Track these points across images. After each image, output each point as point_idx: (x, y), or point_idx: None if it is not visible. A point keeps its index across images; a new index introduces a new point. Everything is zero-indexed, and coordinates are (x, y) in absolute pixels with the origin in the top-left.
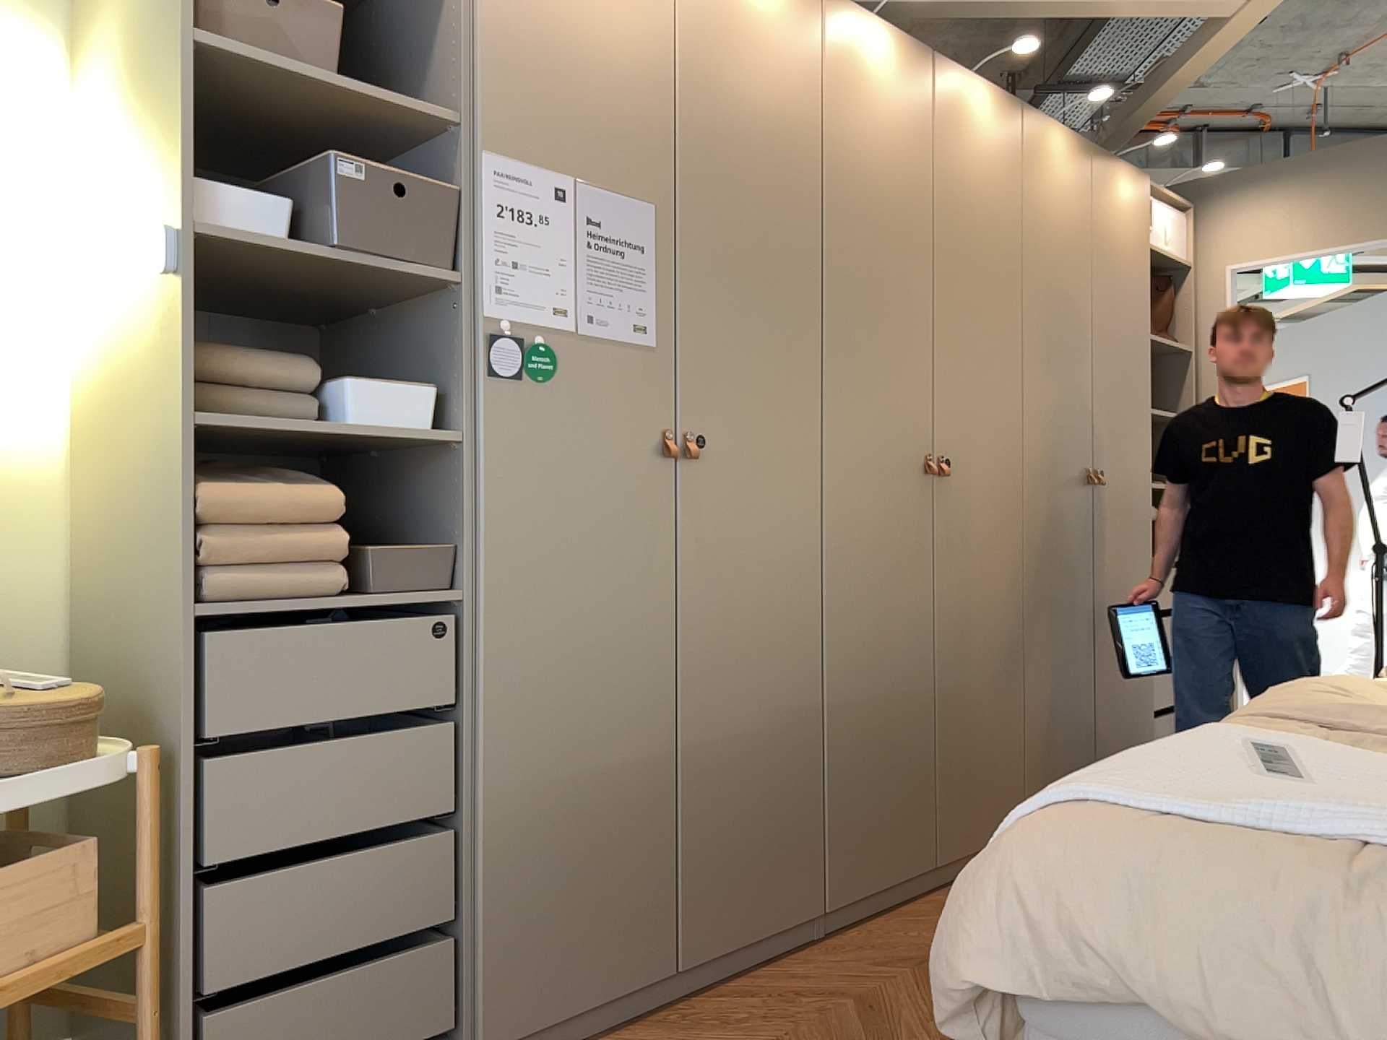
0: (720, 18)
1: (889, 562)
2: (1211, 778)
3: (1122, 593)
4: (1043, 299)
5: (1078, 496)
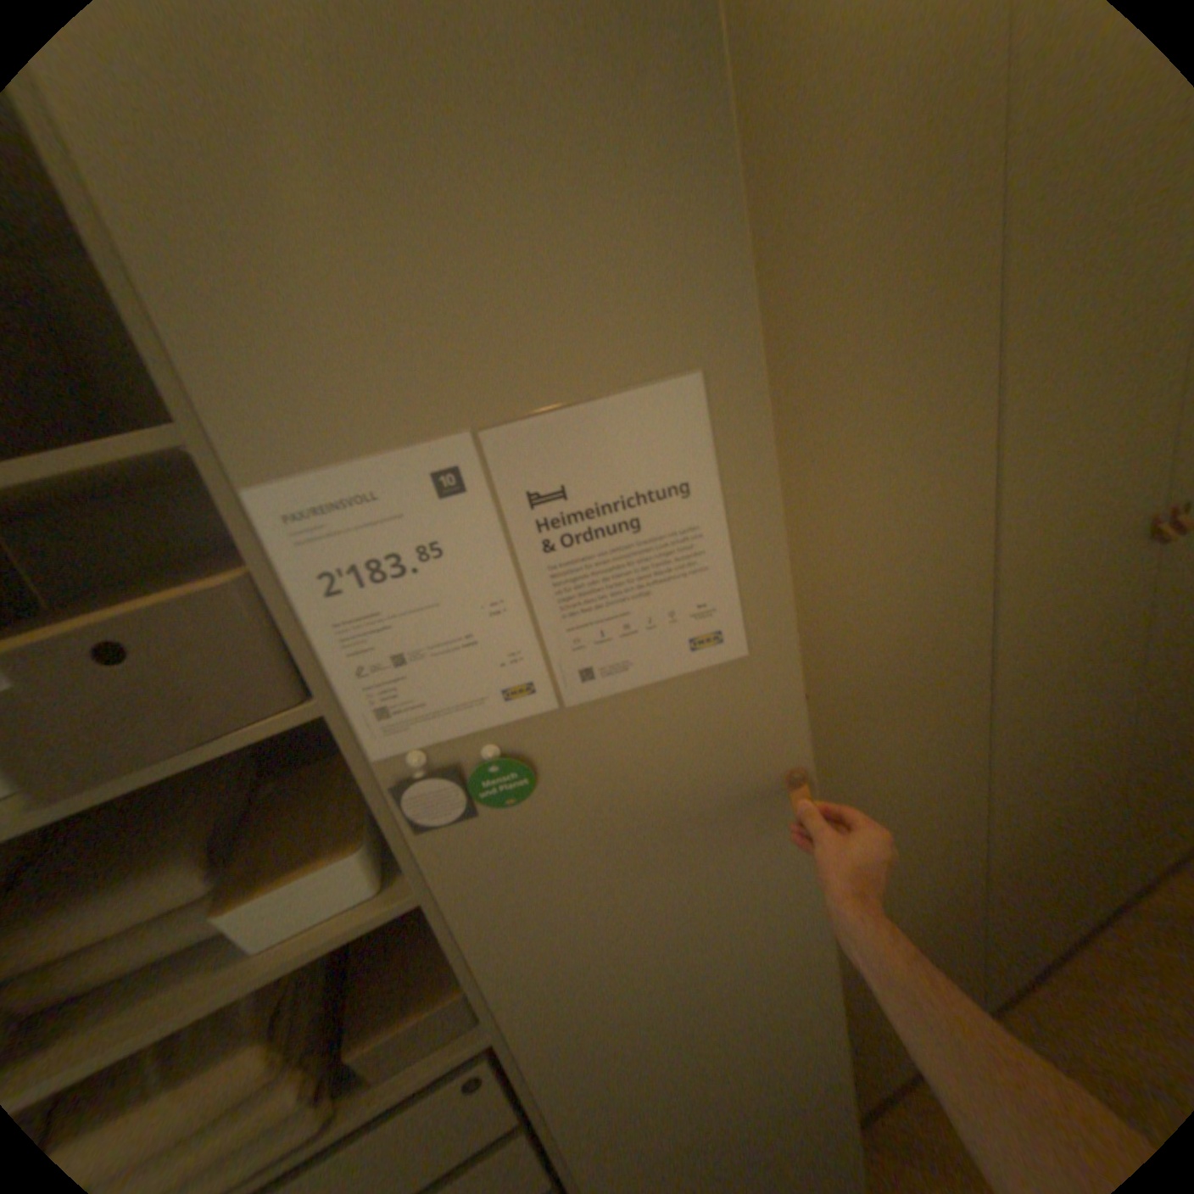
0: None
1: (1097, 672)
2: None
3: None
4: None
5: None
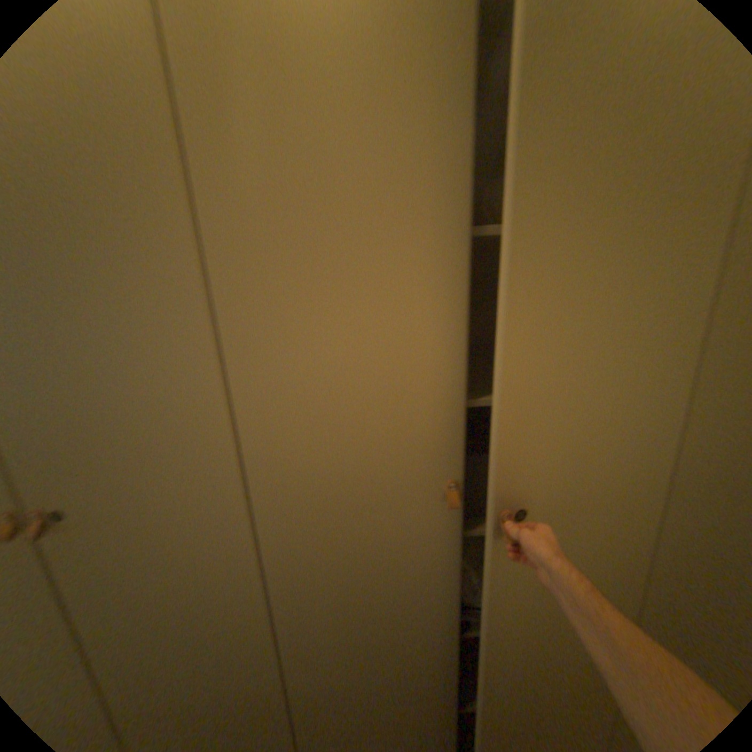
0: None
1: (392, 589)
2: None
3: None
4: None
5: None
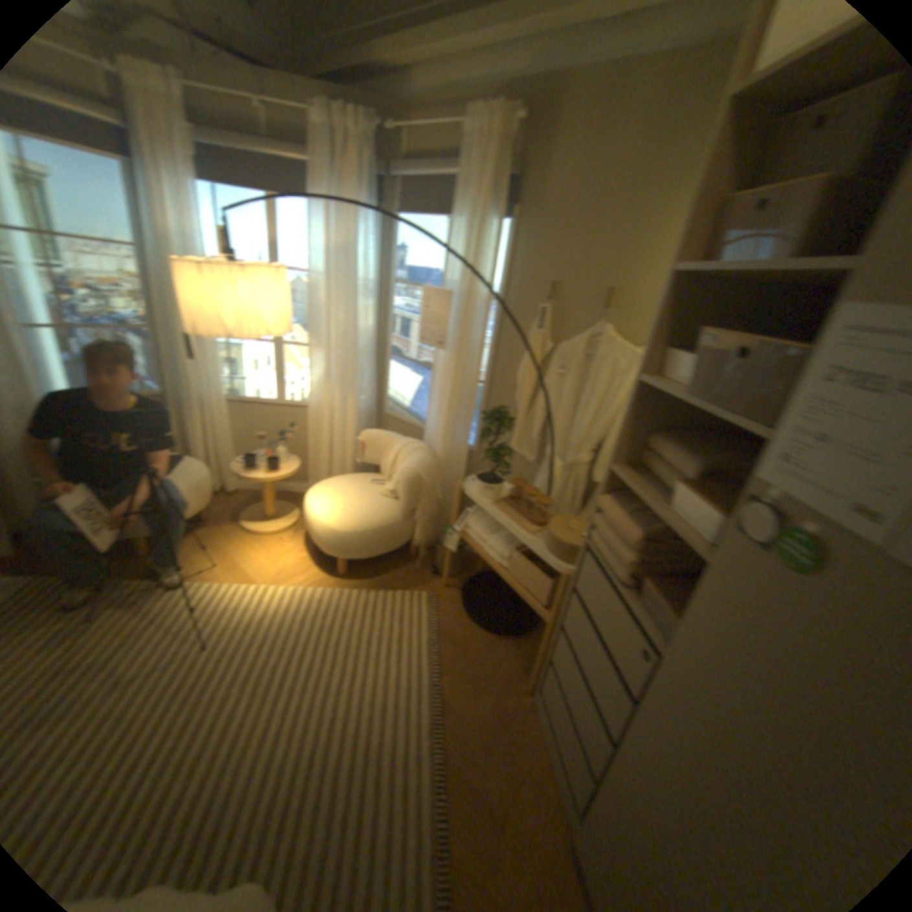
0: None
1: None
2: None
3: None
4: None
5: None
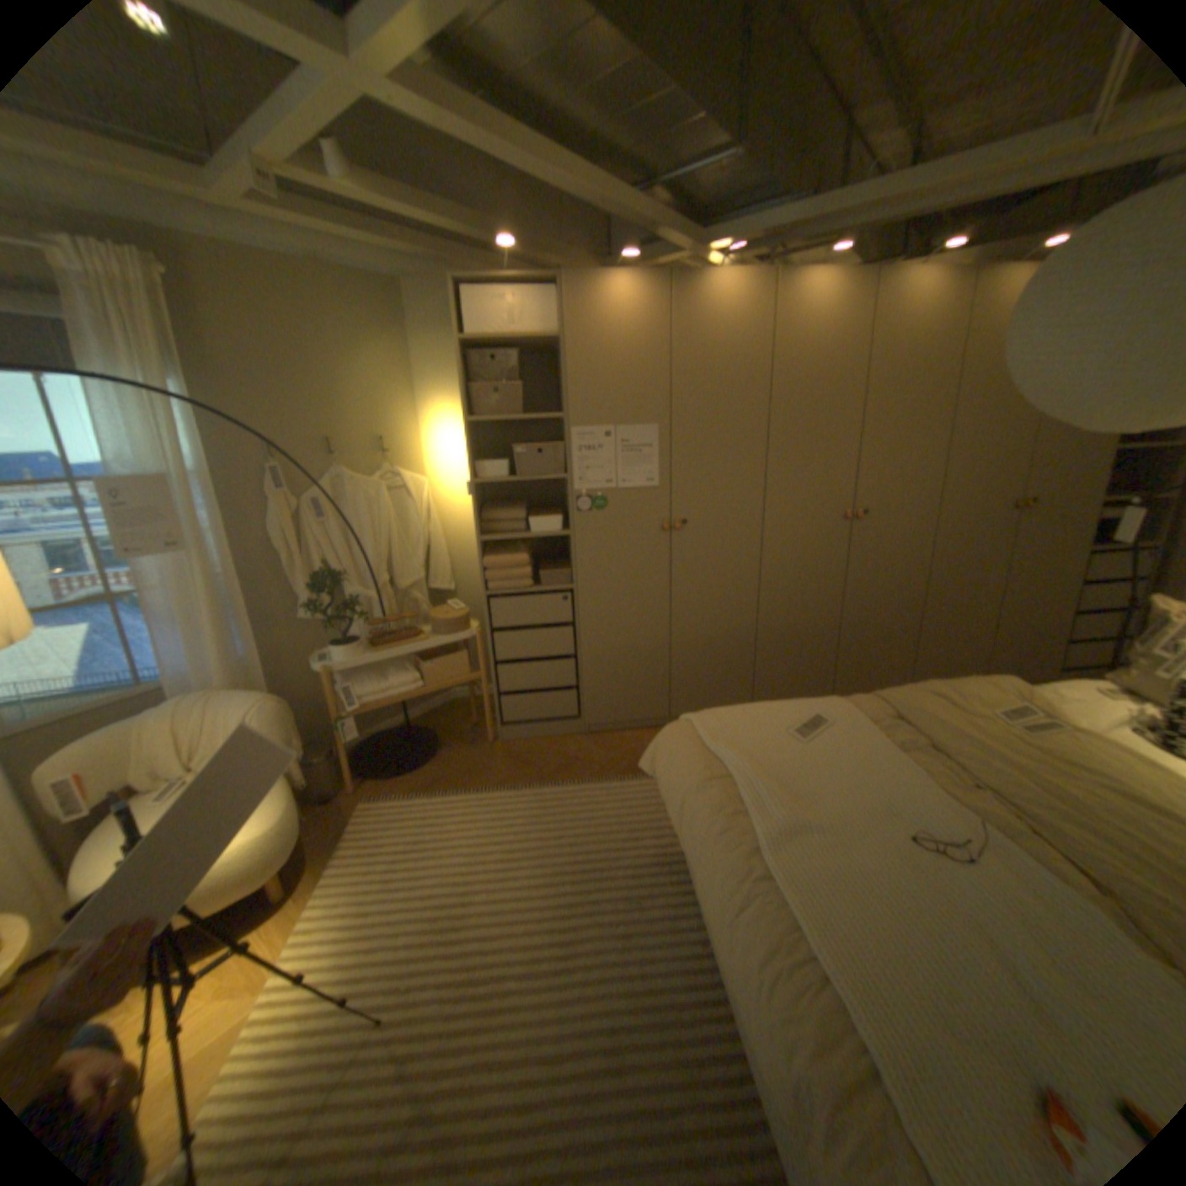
0: (704, 315)
1: (815, 566)
2: (766, 726)
3: (1057, 573)
4: (995, 394)
5: (1014, 516)
